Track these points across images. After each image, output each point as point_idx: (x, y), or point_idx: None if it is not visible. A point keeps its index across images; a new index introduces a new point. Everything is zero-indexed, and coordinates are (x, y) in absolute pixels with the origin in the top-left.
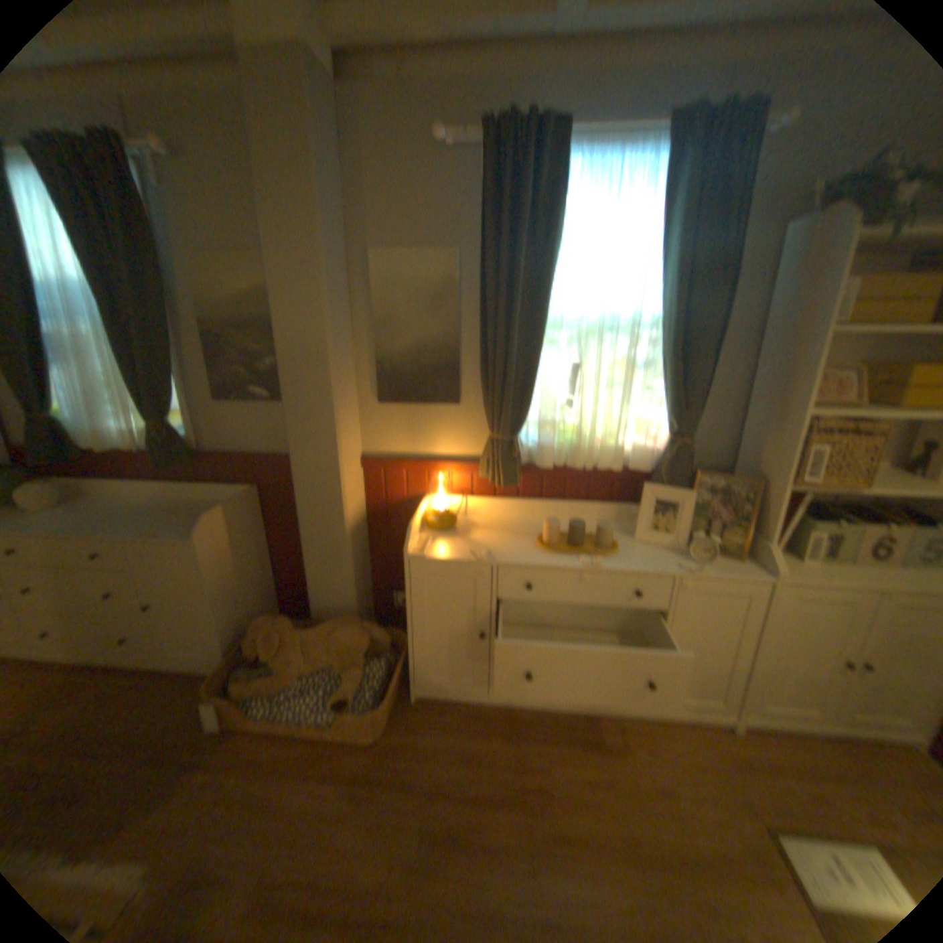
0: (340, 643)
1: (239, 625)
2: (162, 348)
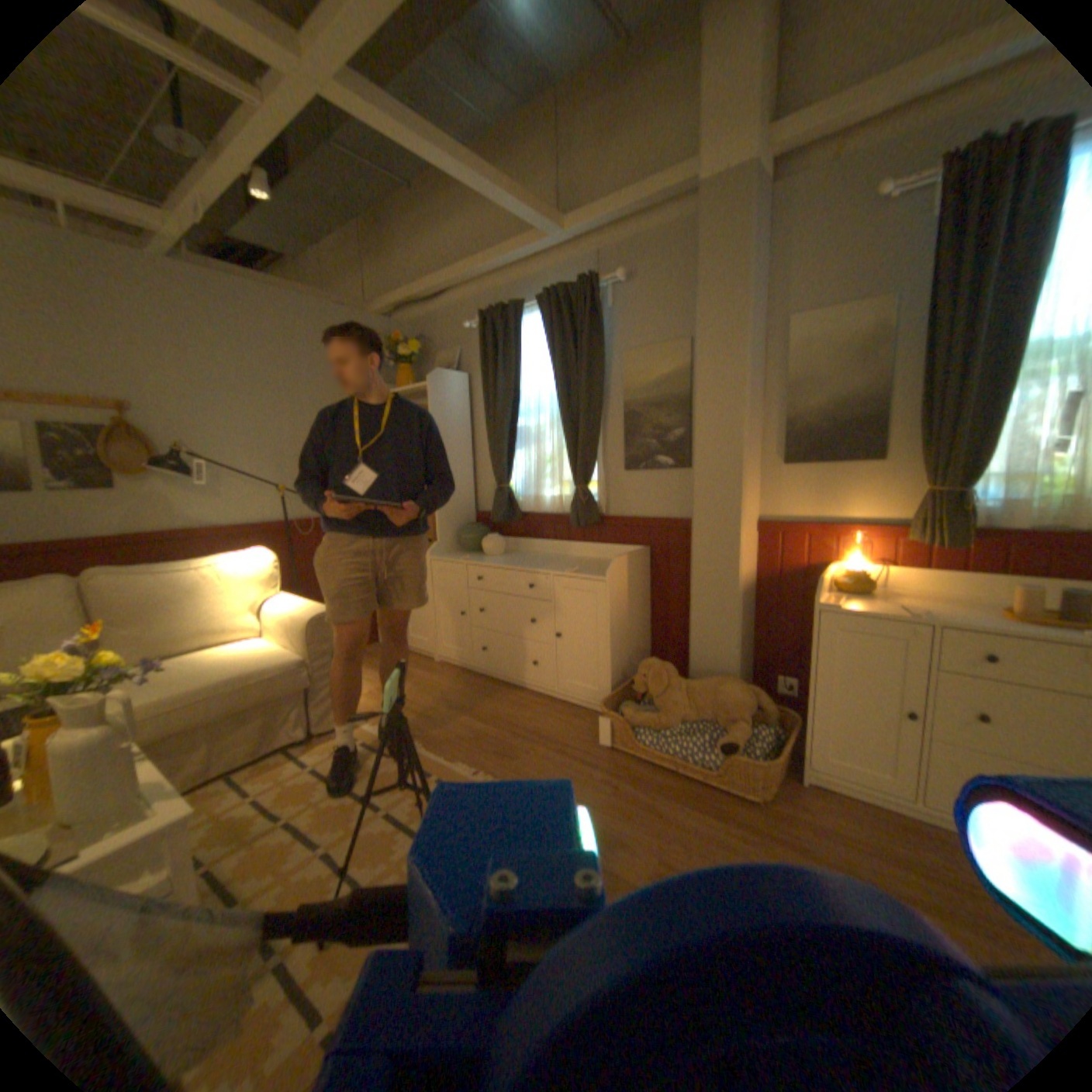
0: (729, 694)
1: (624, 668)
2: (596, 425)
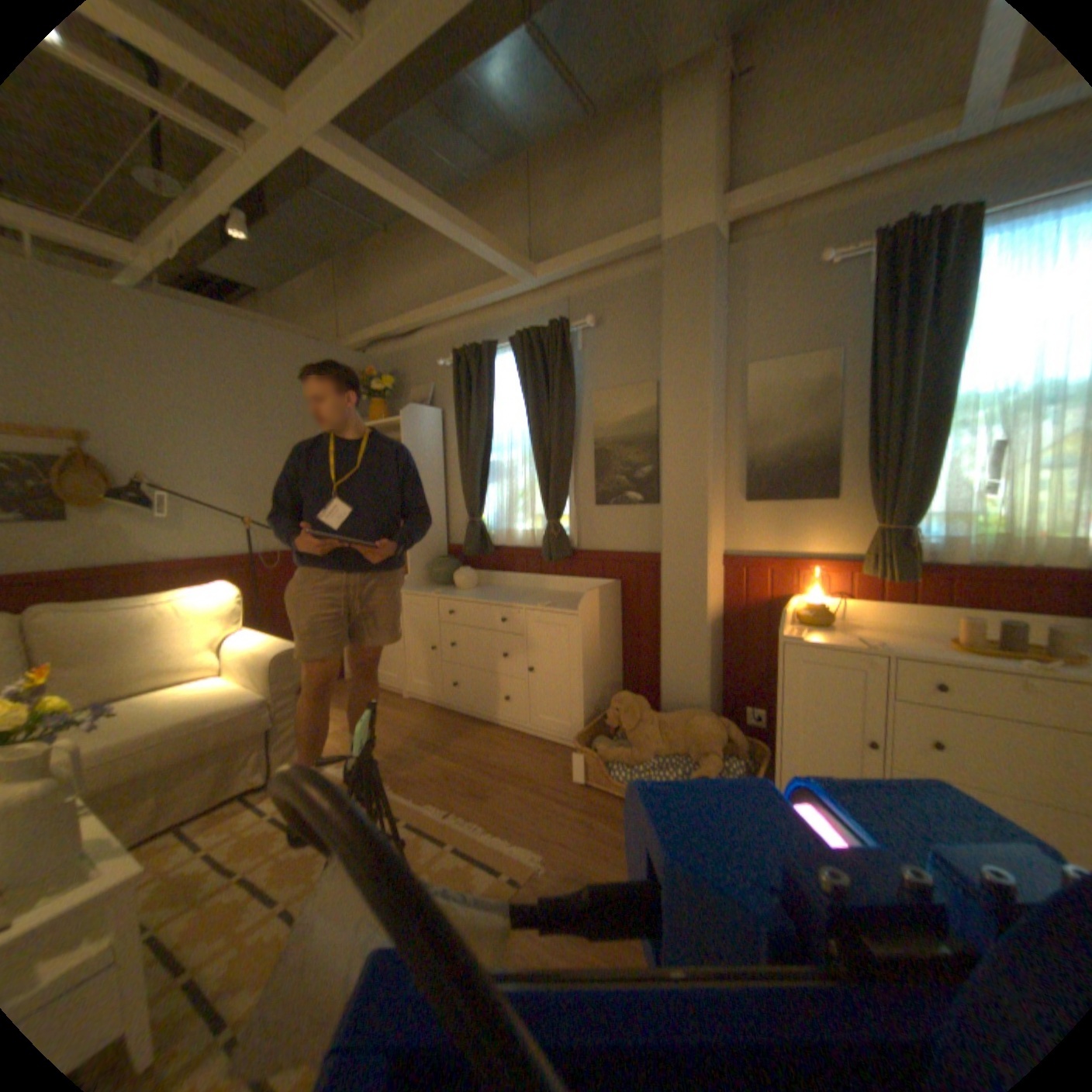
0: (699, 727)
1: (597, 702)
2: (567, 462)
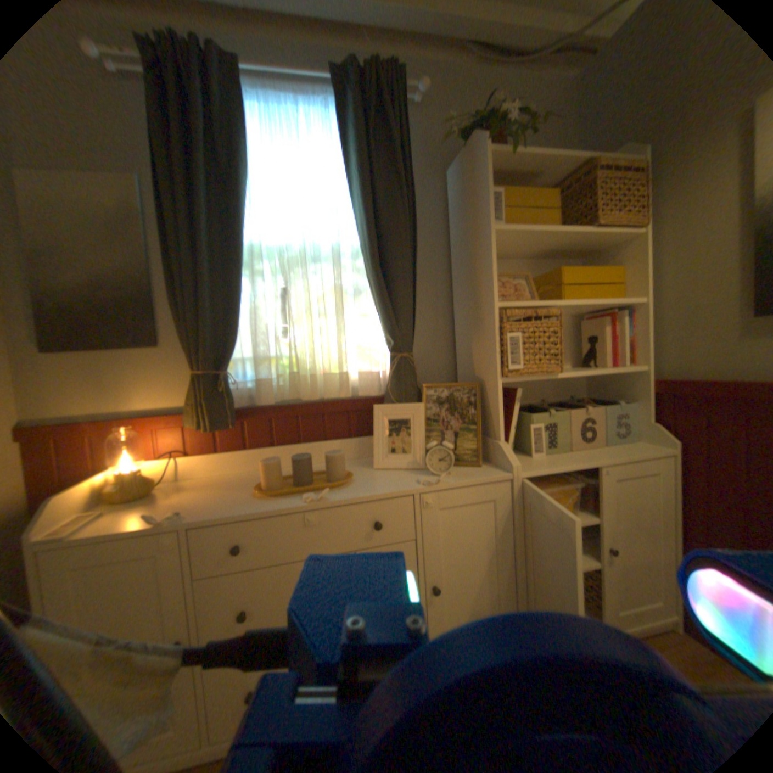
0: None
1: None
2: None
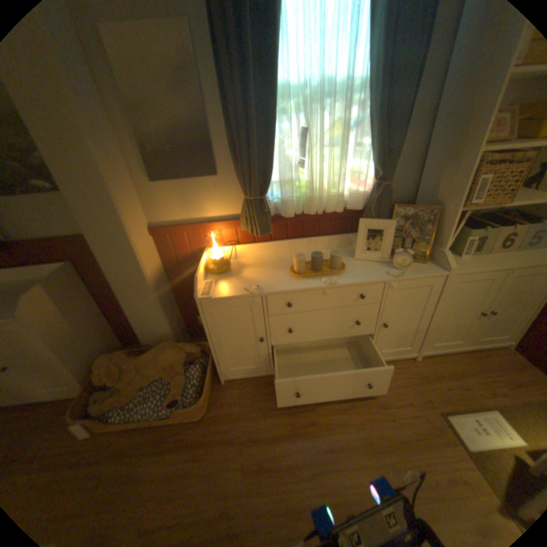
0: (165, 360)
1: (89, 359)
2: None
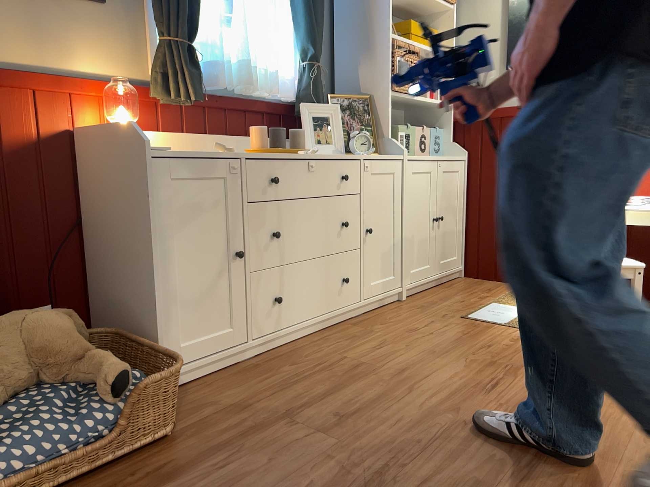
0: (43, 327)
1: None
2: None
